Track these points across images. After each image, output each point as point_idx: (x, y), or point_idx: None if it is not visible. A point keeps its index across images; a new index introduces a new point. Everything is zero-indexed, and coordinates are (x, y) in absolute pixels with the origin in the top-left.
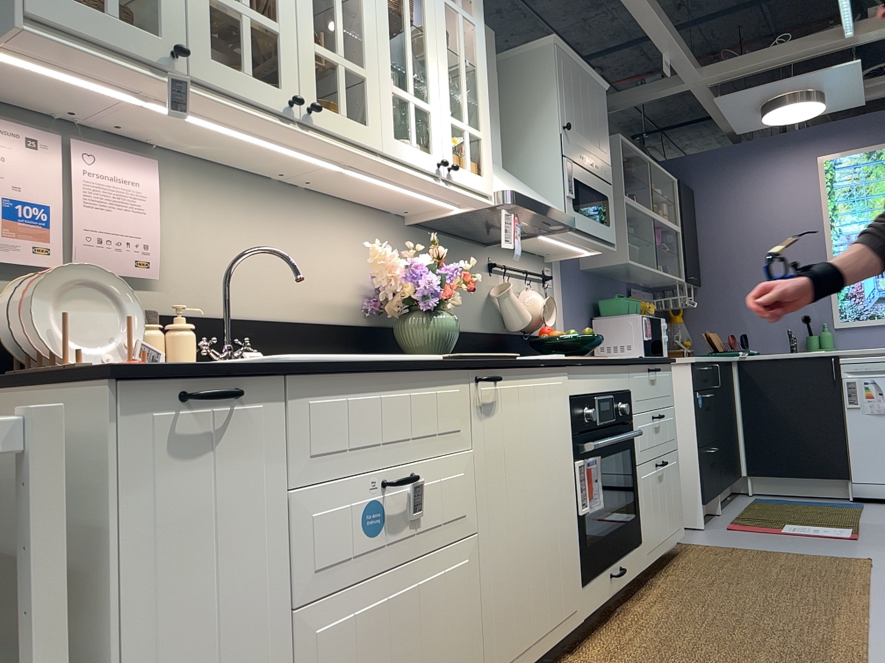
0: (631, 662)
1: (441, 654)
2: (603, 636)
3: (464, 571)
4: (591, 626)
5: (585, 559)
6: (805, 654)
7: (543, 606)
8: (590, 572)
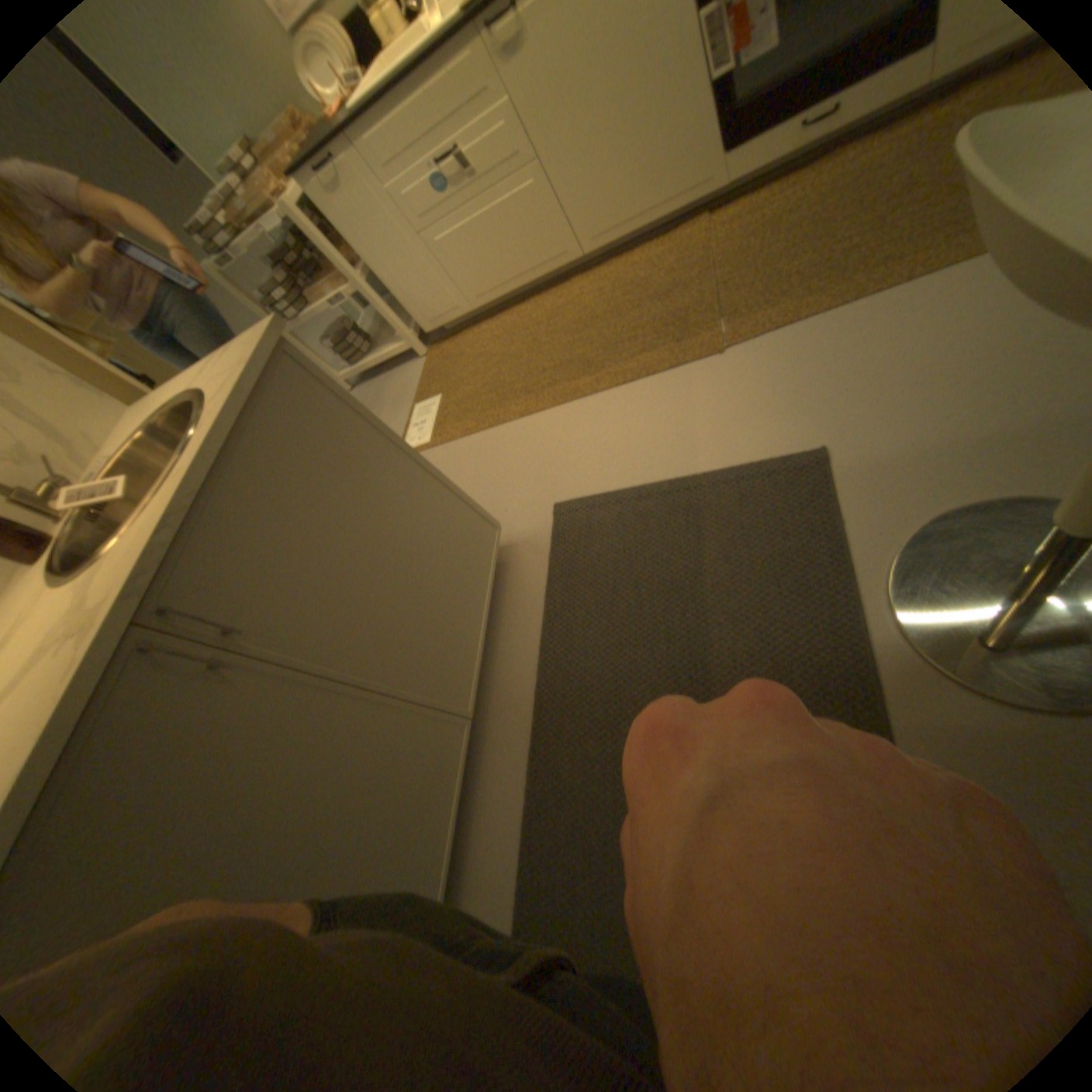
0: (730, 230)
1: (529, 235)
2: (766, 190)
3: (531, 186)
4: (784, 171)
5: (732, 122)
6: (840, 266)
7: (646, 186)
8: (745, 131)
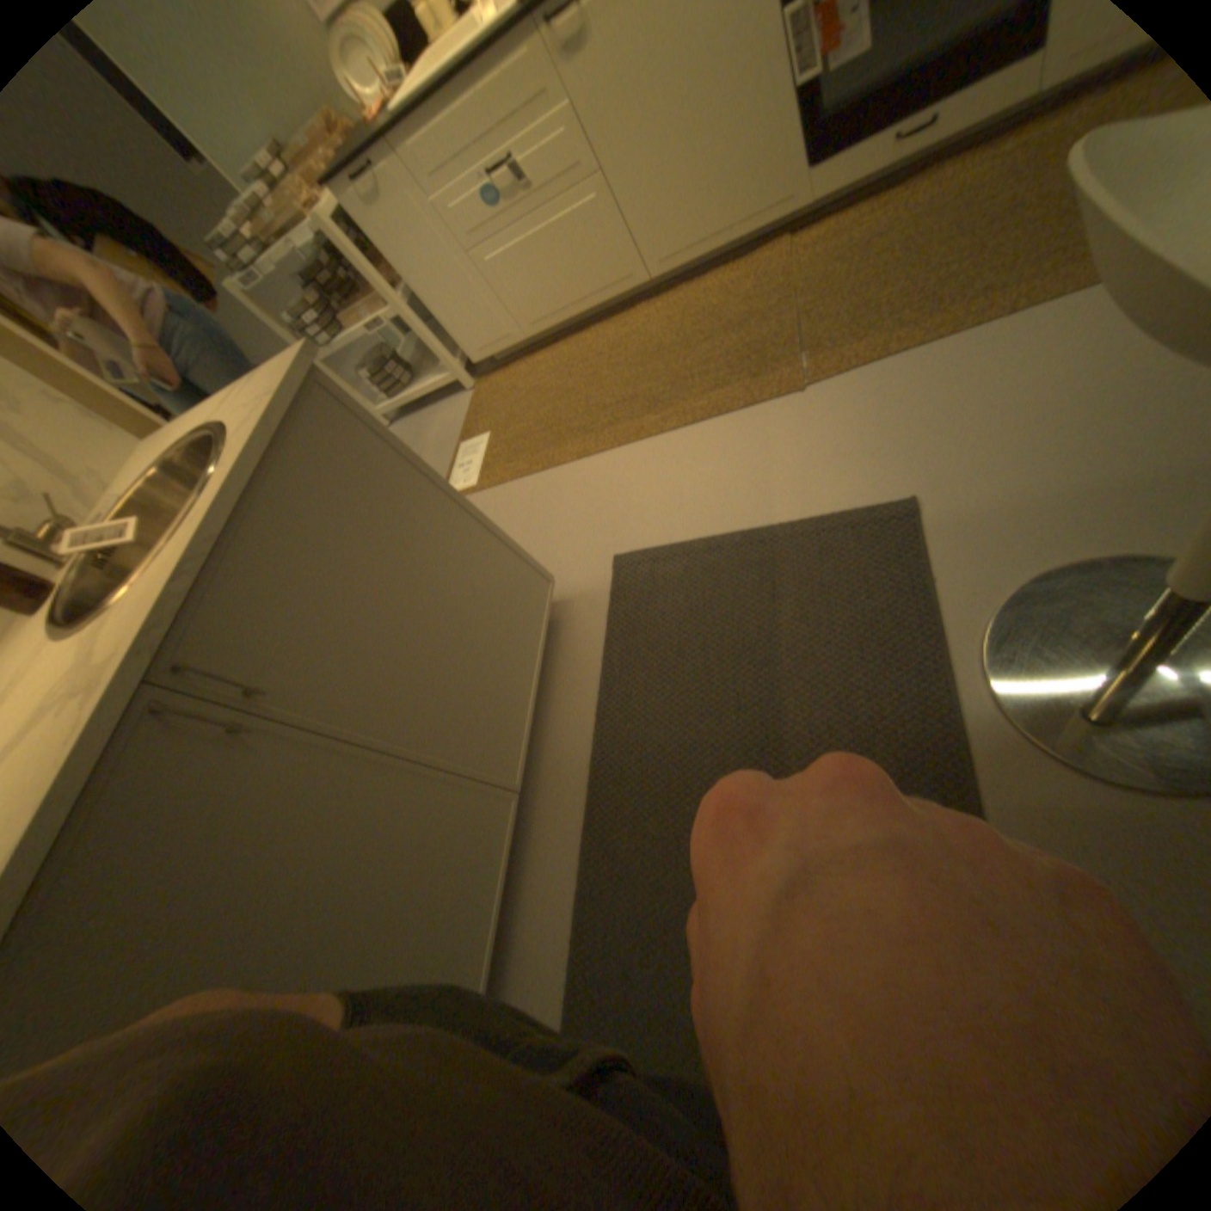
0: (813, 254)
1: (589, 256)
2: (854, 210)
3: (594, 201)
4: (875, 189)
5: (818, 133)
6: (935, 296)
7: (721, 203)
8: (832, 144)
